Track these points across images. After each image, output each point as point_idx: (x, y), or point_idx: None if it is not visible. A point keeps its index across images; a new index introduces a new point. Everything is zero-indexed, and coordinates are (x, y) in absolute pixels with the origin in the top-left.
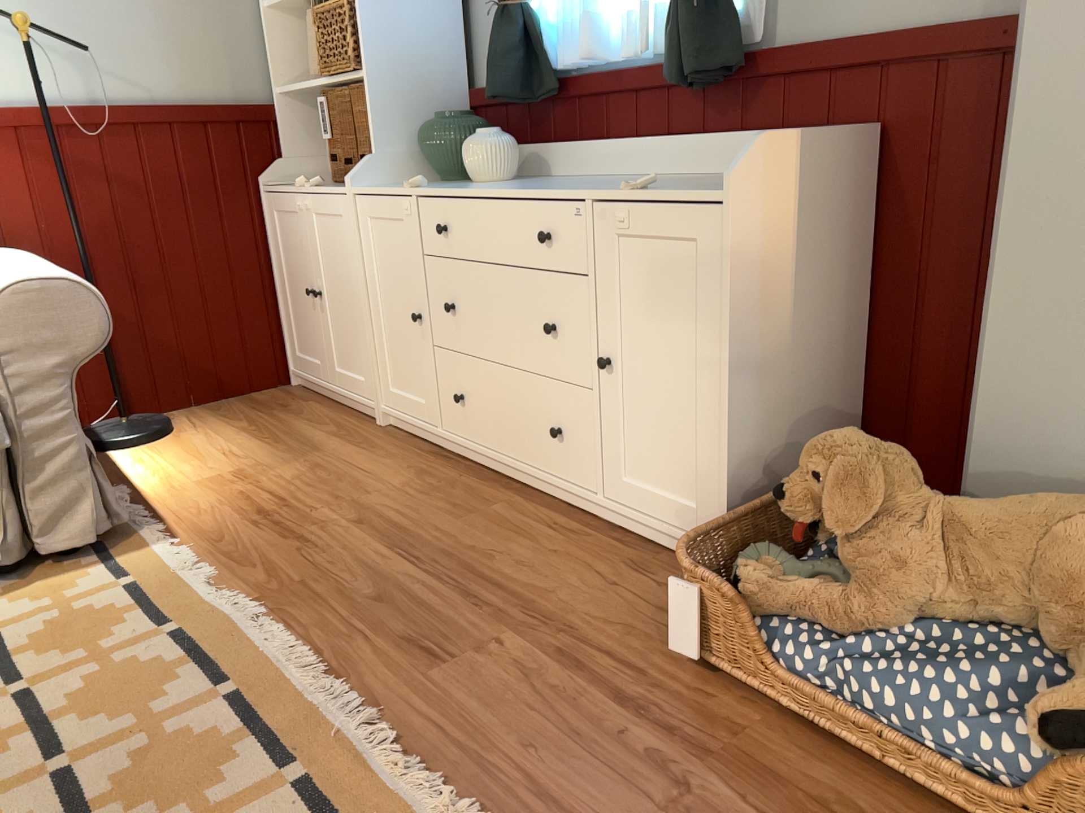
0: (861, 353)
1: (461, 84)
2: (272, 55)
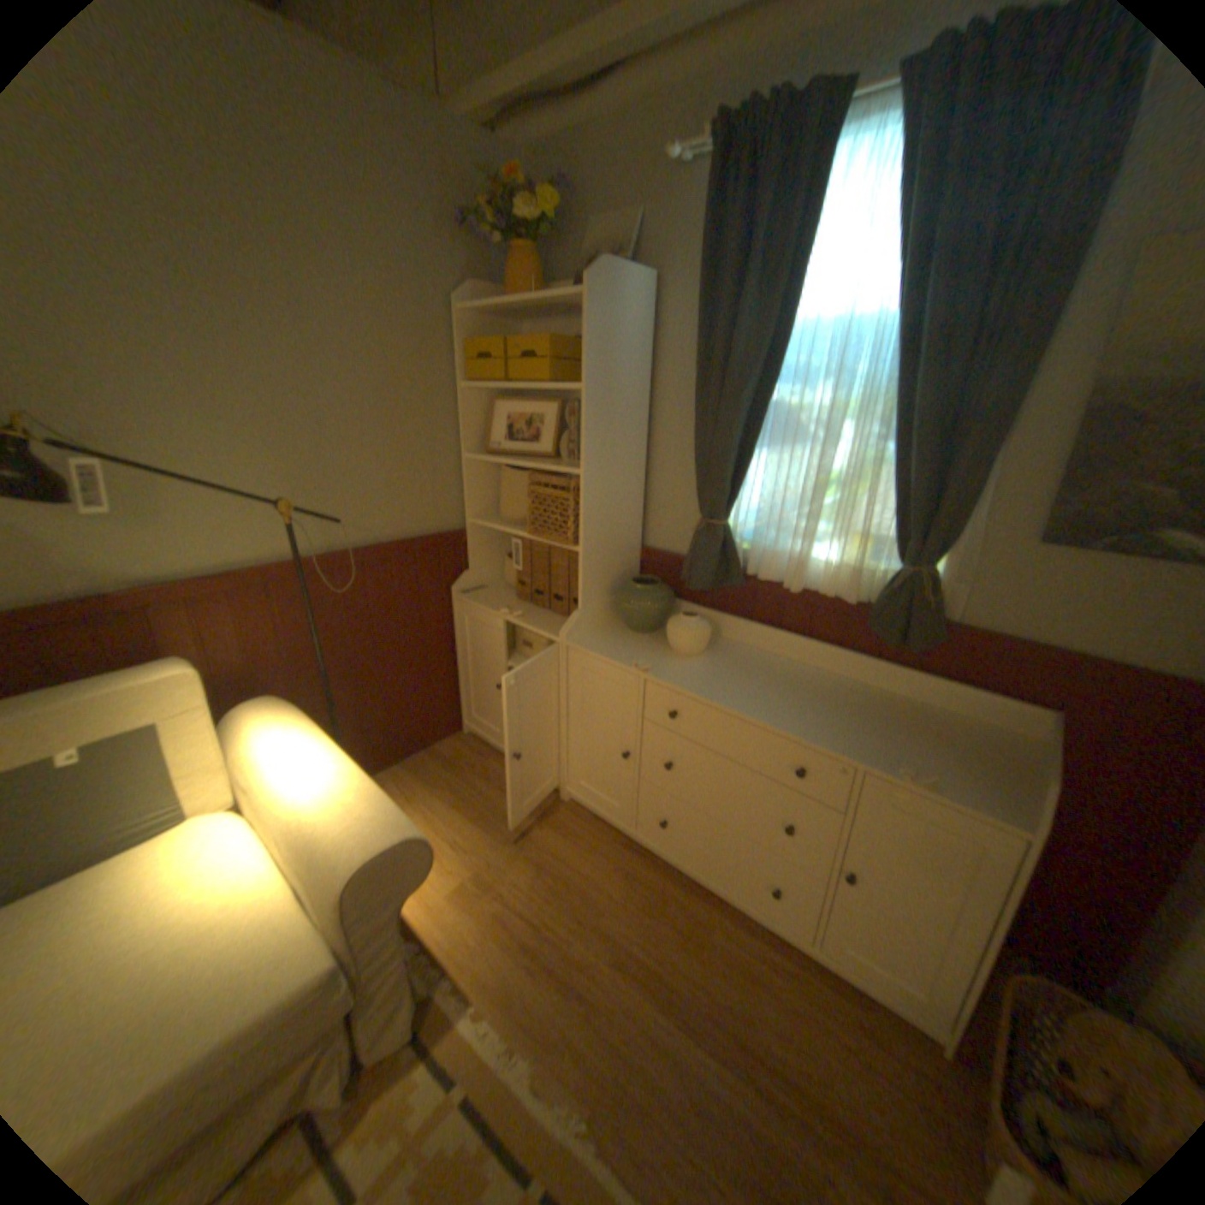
0: None
1: (639, 543)
2: (469, 490)
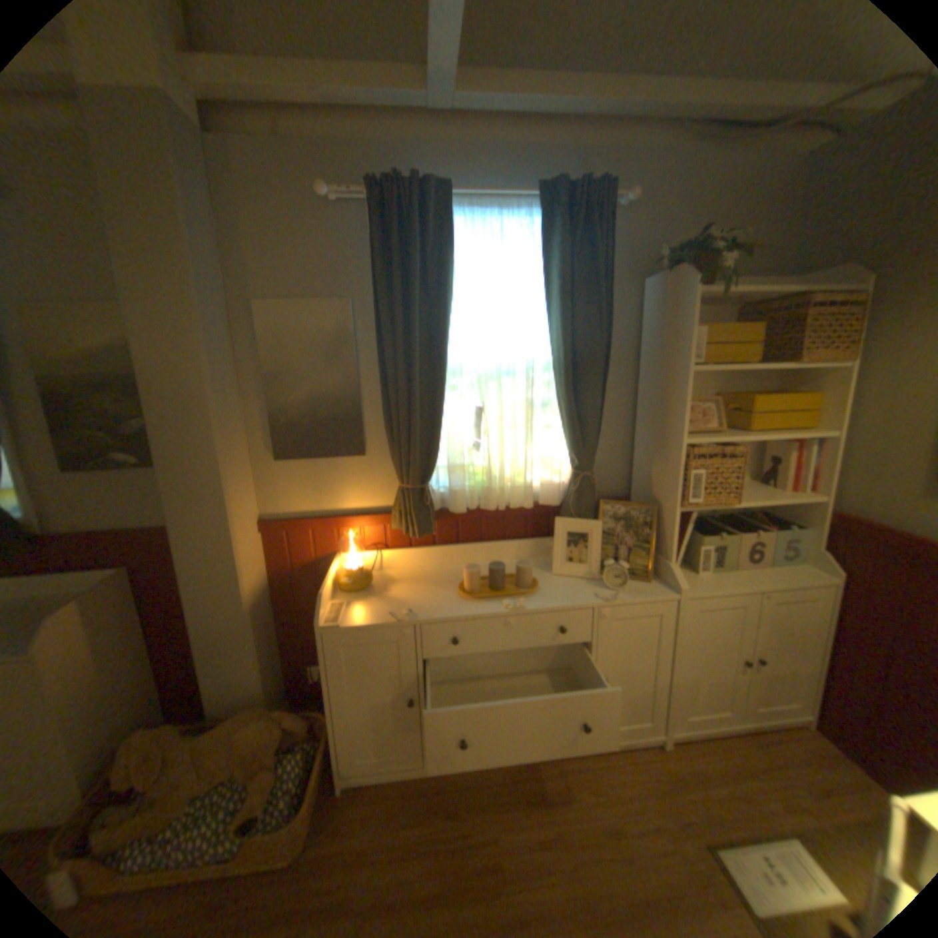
0: (148, 661)
1: None
2: None
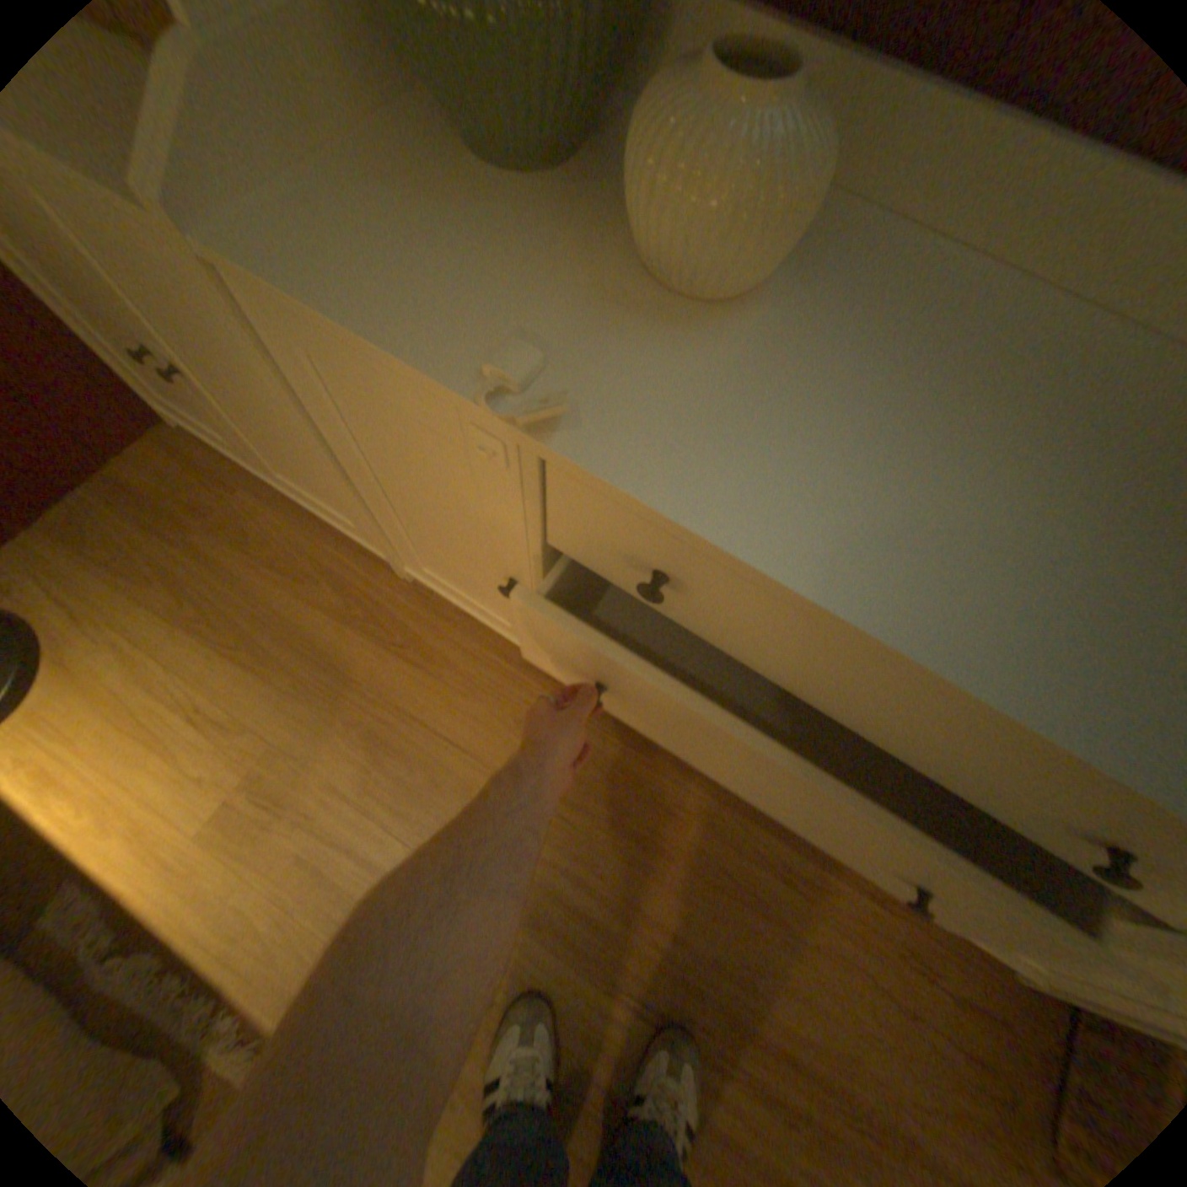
0: None
1: None
2: None
